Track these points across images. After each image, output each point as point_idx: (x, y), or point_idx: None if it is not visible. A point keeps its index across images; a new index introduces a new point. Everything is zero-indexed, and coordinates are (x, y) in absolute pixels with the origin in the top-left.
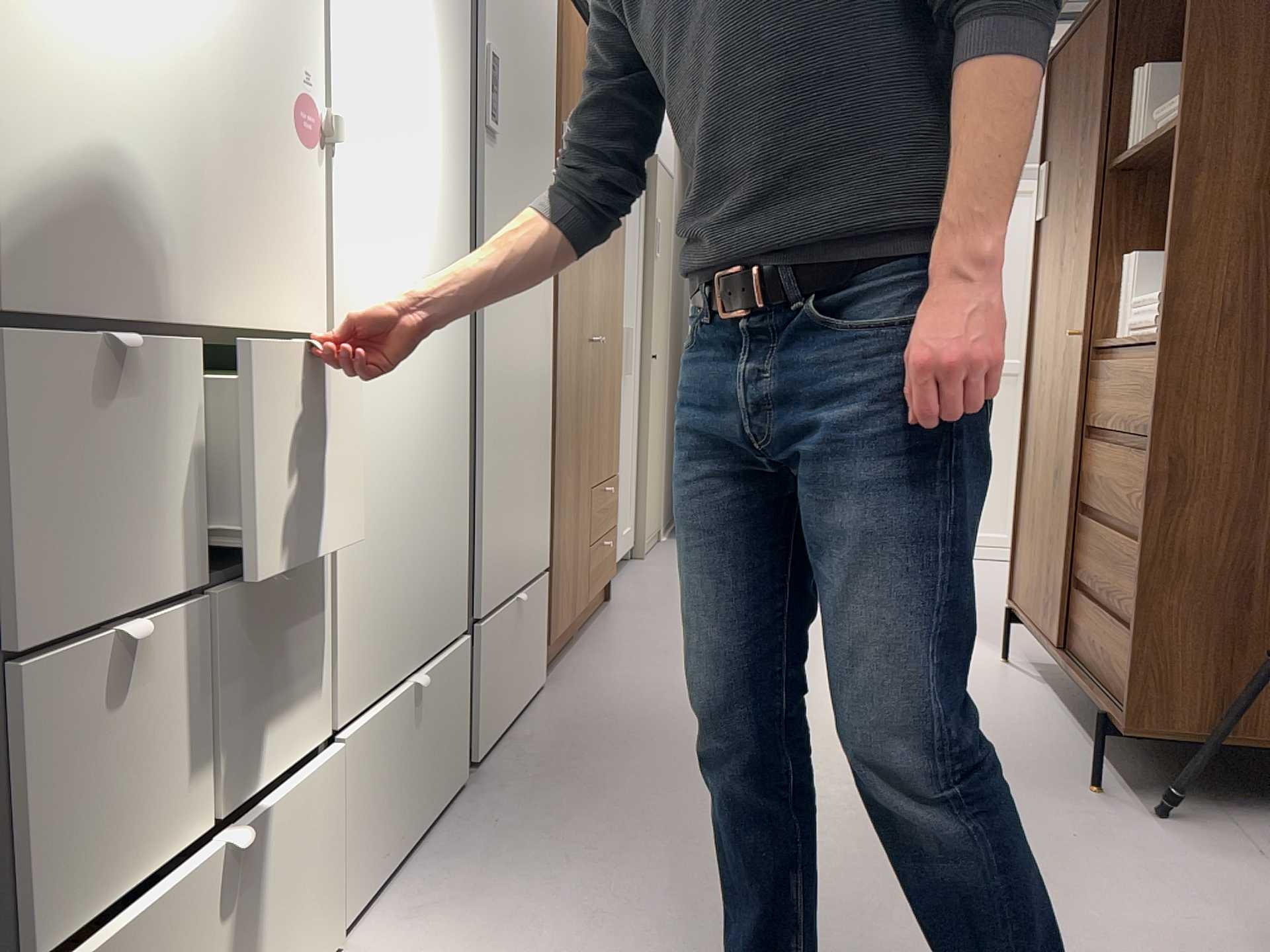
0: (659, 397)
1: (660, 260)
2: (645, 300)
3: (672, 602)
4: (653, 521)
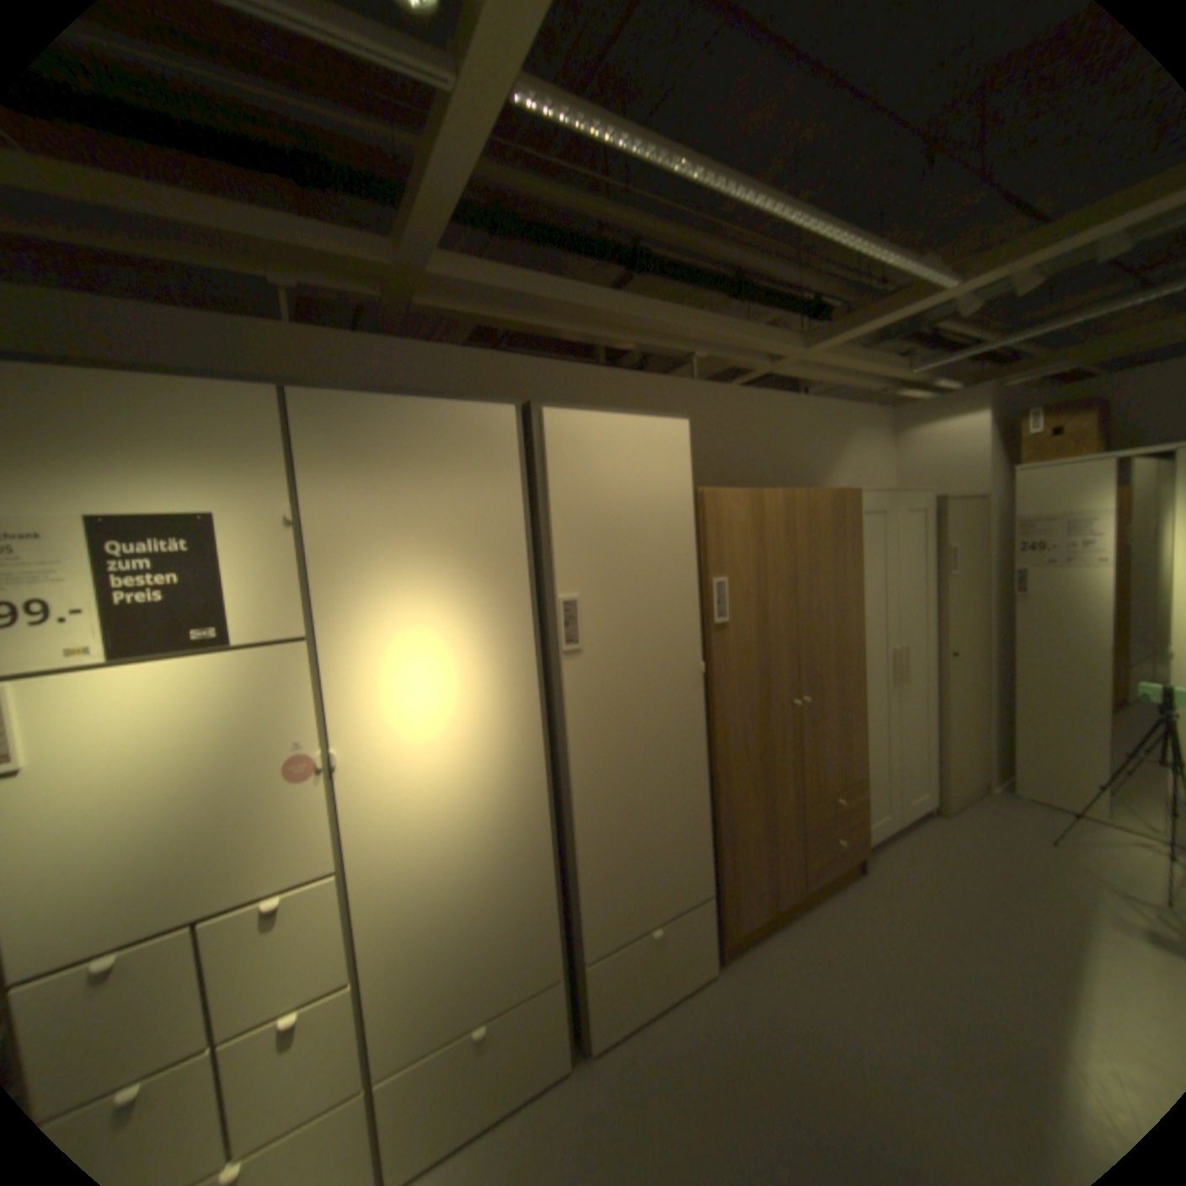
0: (974, 683)
1: (963, 575)
2: (942, 613)
3: (928, 896)
4: (968, 786)
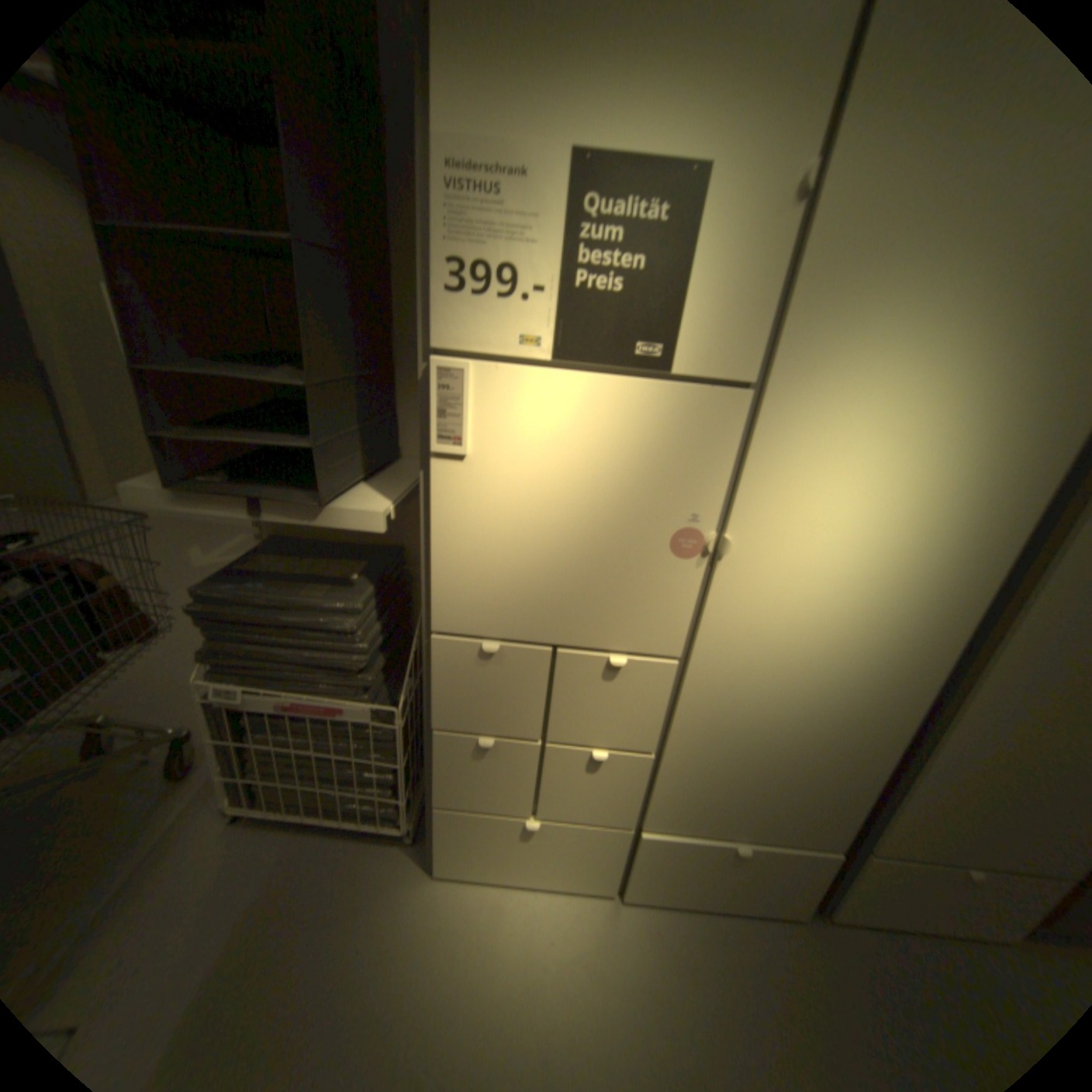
0: None
1: None
2: None
3: None
4: None
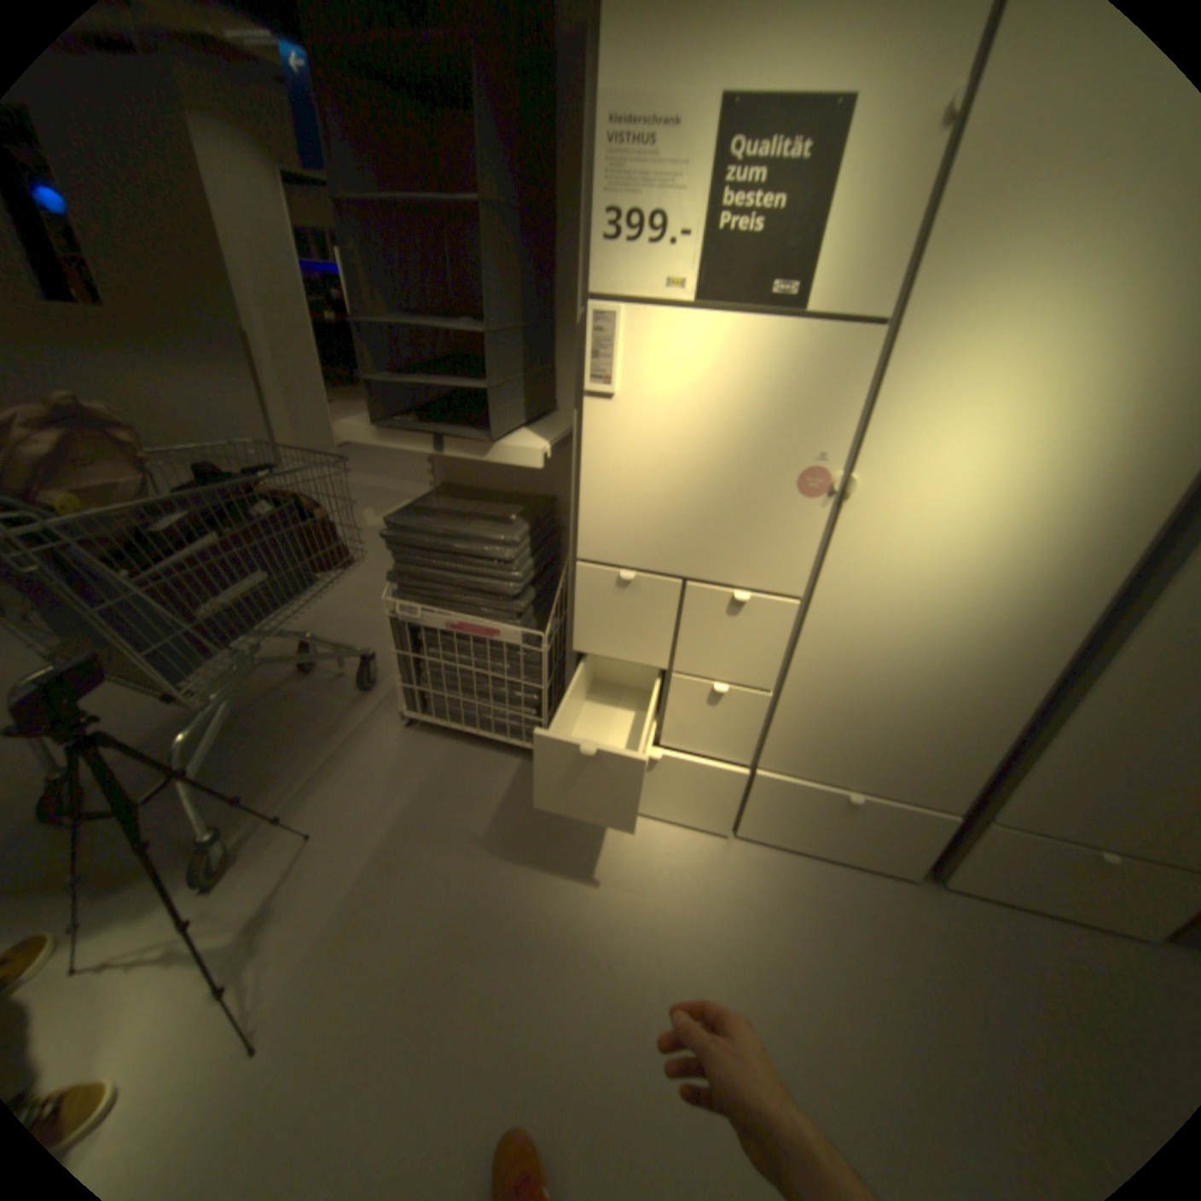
0: None
1: None
2: None
3: None
4: None
